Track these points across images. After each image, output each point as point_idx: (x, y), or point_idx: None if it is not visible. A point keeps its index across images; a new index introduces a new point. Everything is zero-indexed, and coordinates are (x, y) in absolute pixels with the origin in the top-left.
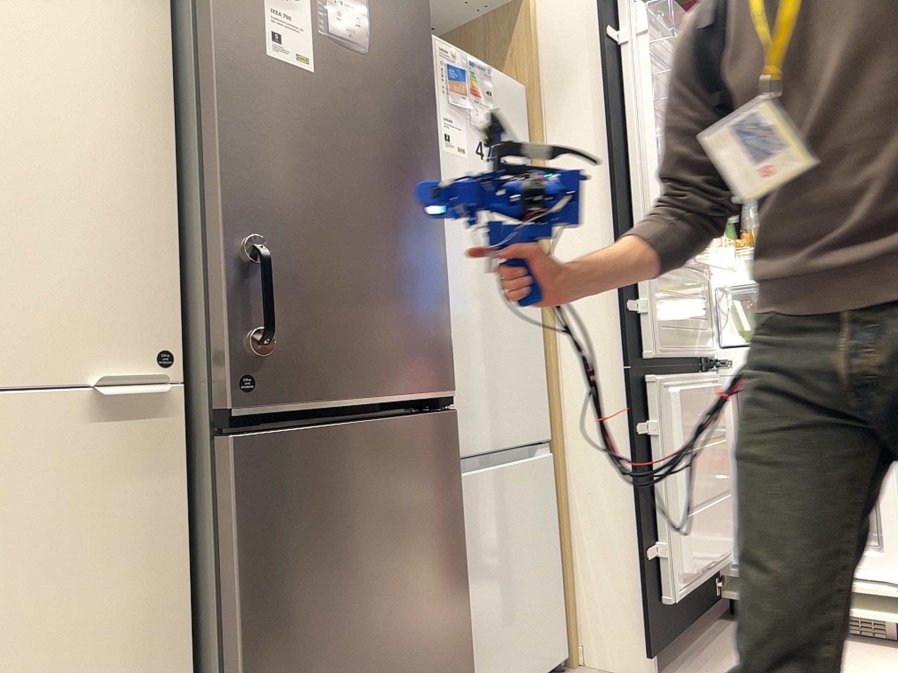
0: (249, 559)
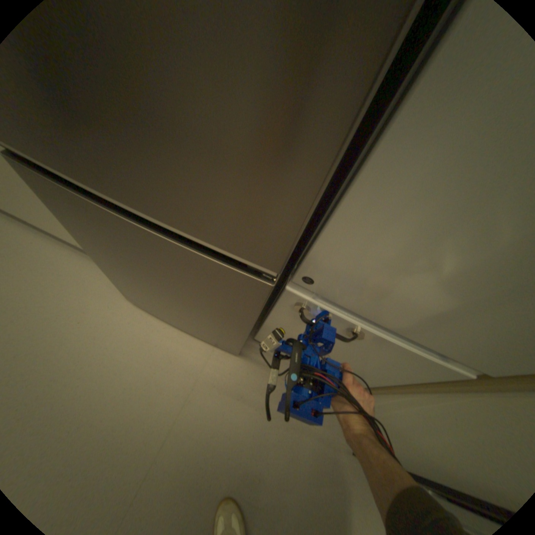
0: (67, 224)
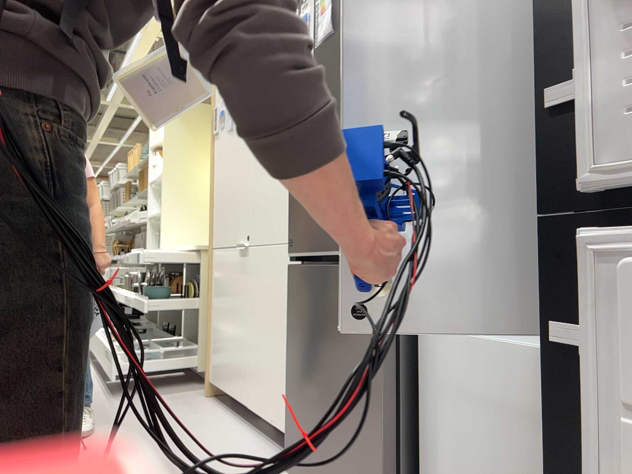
0: (290, 320)
